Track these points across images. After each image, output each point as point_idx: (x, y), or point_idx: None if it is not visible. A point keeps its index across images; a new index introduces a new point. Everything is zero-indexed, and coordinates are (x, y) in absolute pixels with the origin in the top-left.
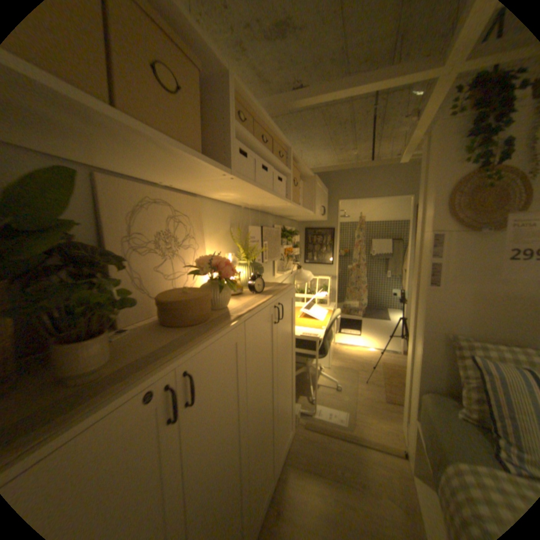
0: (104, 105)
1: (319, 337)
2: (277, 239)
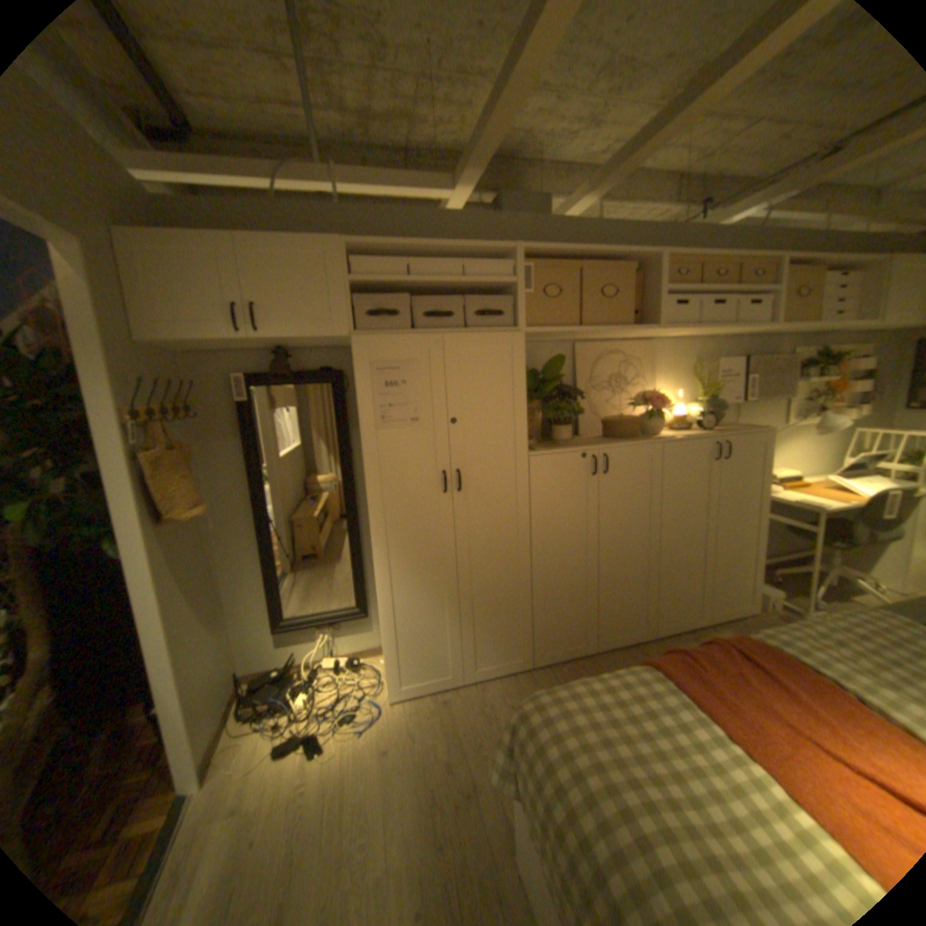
0: (577, 323)
1: (825, 509)
2: (800, 370)
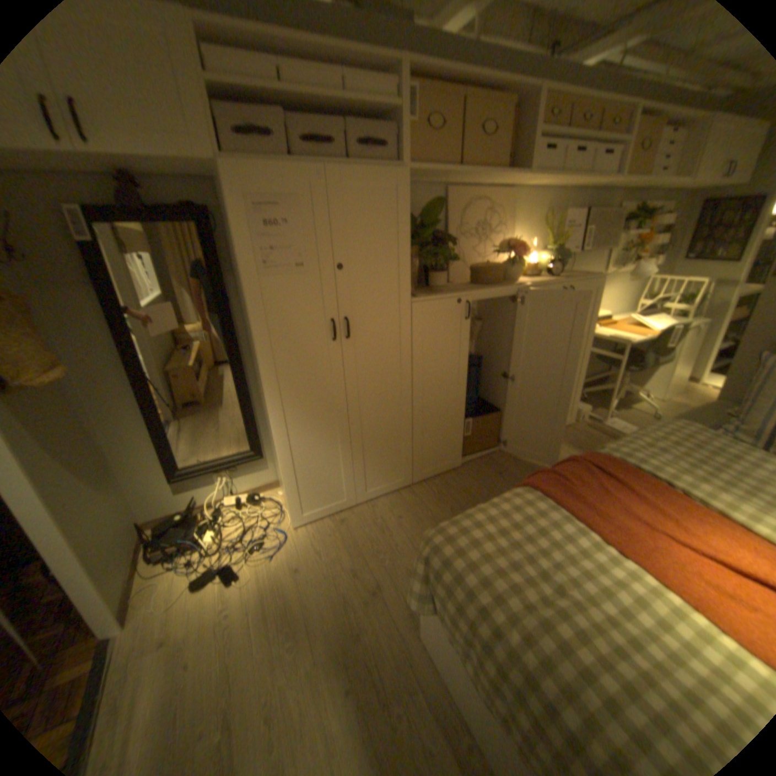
0: (458, 161)
1: (631, 341)
2: (623, 223)
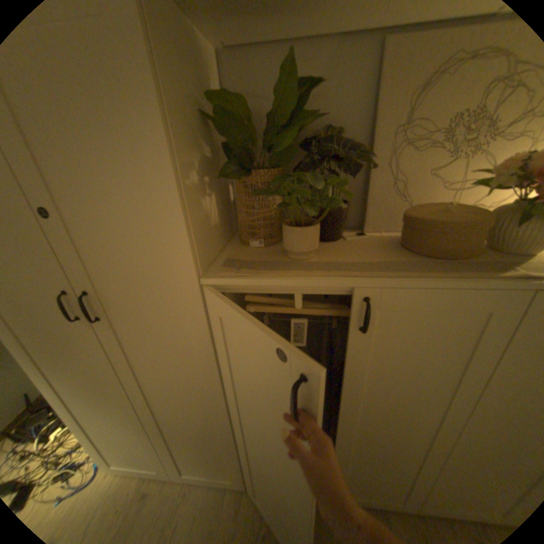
0: None
1: None
2: None
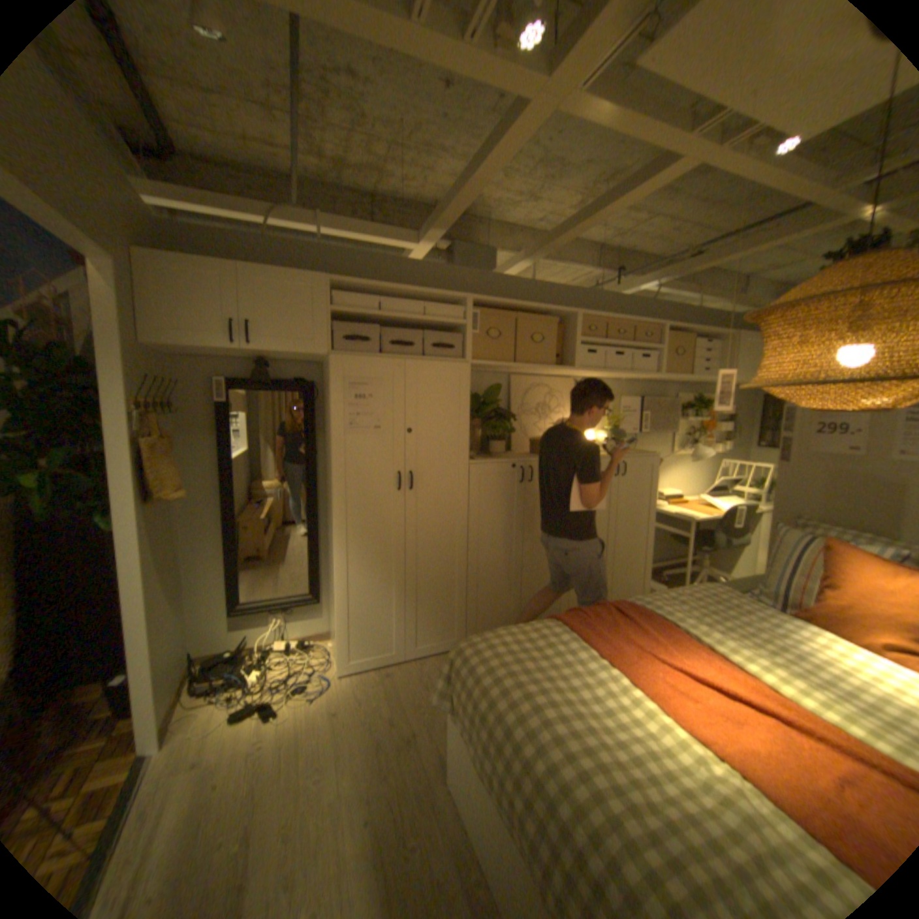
0: (512, 360)
1: (694, 519)
2: (681, 411)
